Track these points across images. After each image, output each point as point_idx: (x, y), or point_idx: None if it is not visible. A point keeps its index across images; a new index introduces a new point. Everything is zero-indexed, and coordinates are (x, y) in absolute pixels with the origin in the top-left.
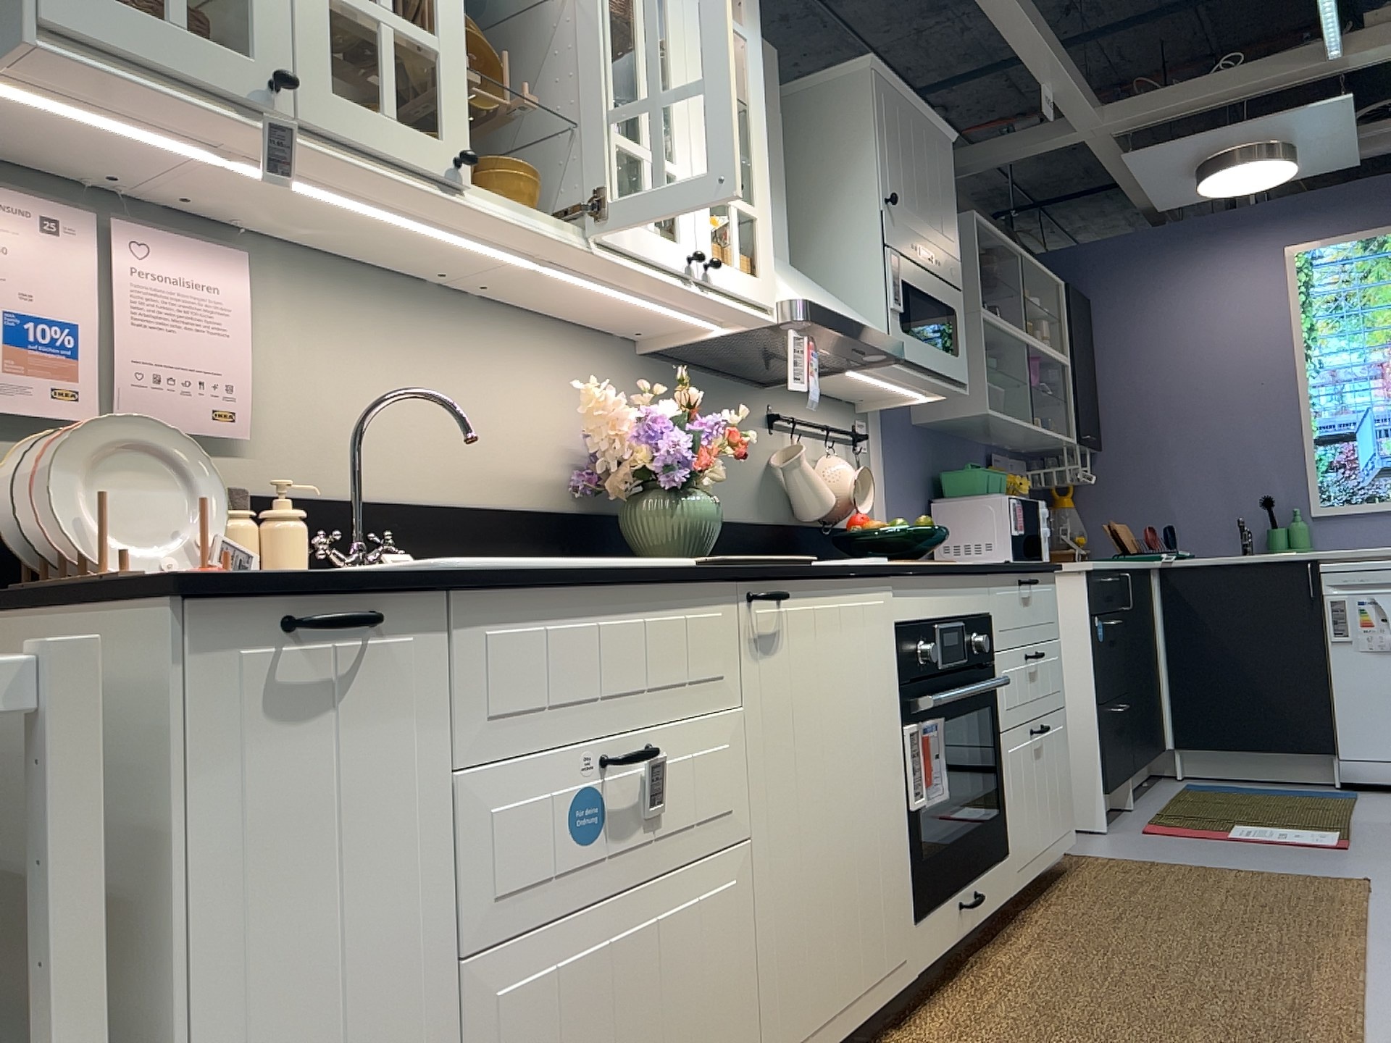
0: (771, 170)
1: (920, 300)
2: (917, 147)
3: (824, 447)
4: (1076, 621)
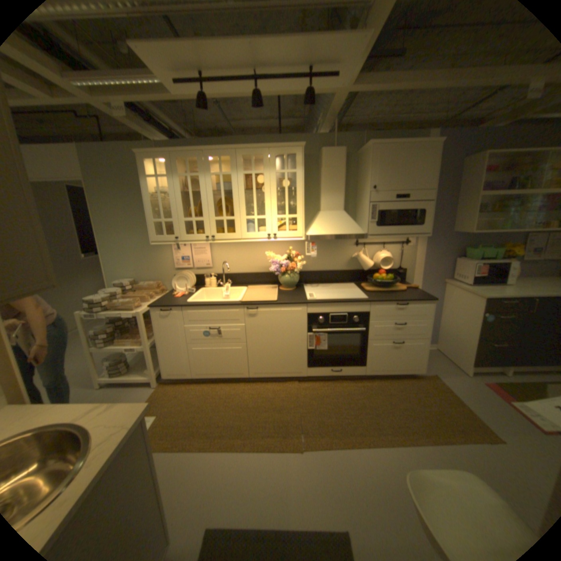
0: (335, 186)
1: (397, 212)
2: (403, 158)
3: (383, 247)
4: (479, 312)
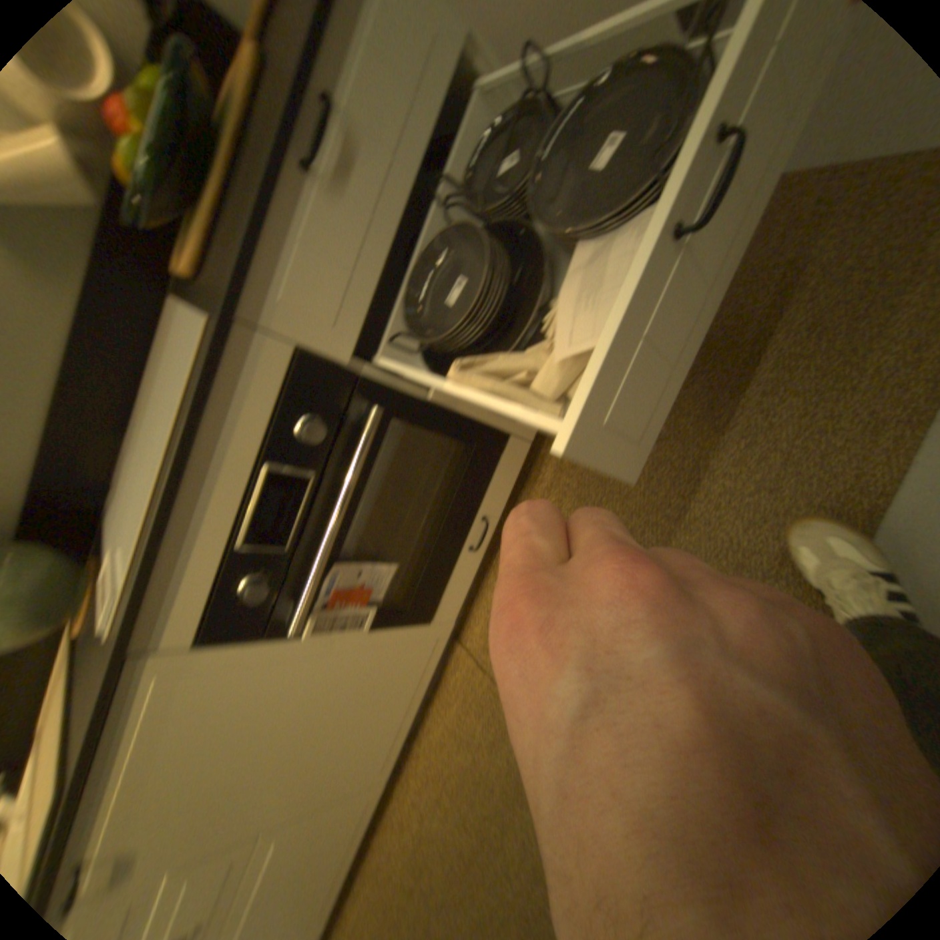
0: None
1: None
2: None
3: None
4: None
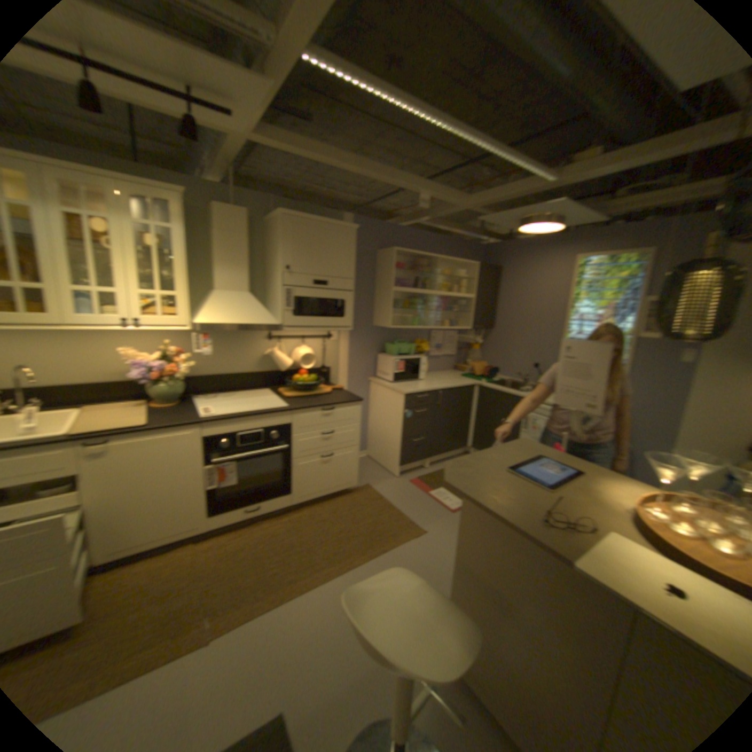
0: (237, 258)
1: (317, 300)
2: (320, 238)
3: (305, 342)
4: (401, 409)
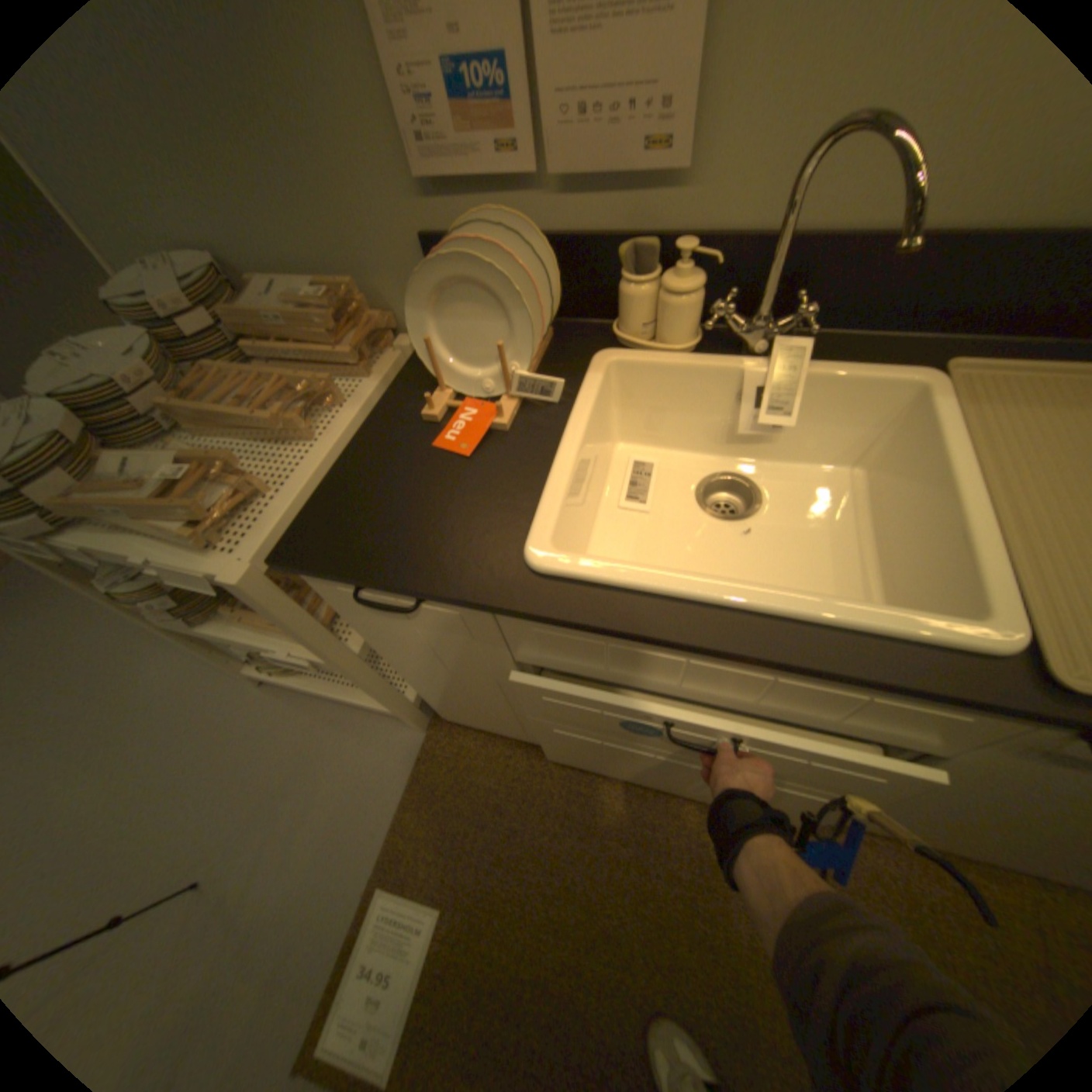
0: None
1: None
2: None
3: None
4: None
